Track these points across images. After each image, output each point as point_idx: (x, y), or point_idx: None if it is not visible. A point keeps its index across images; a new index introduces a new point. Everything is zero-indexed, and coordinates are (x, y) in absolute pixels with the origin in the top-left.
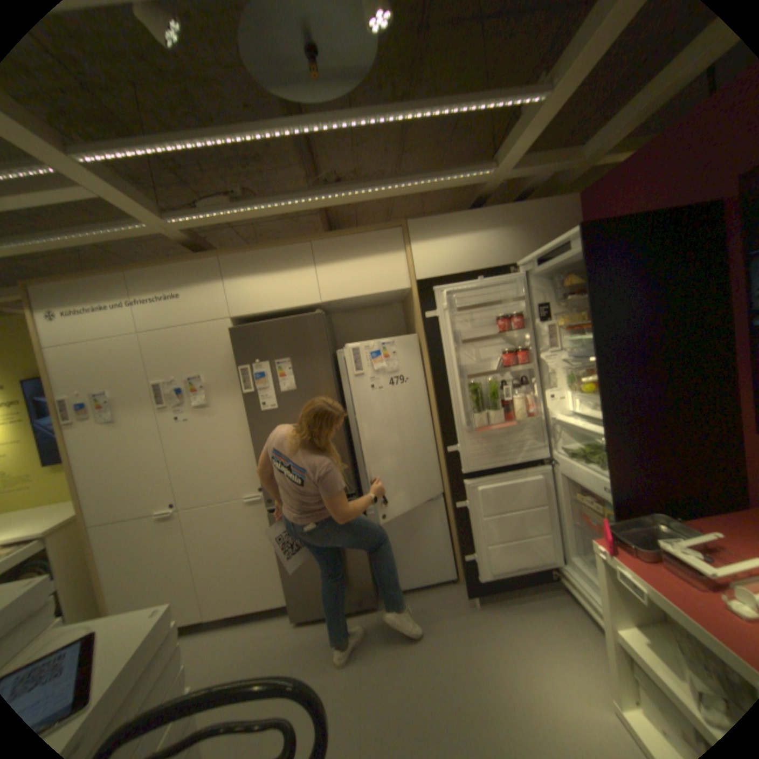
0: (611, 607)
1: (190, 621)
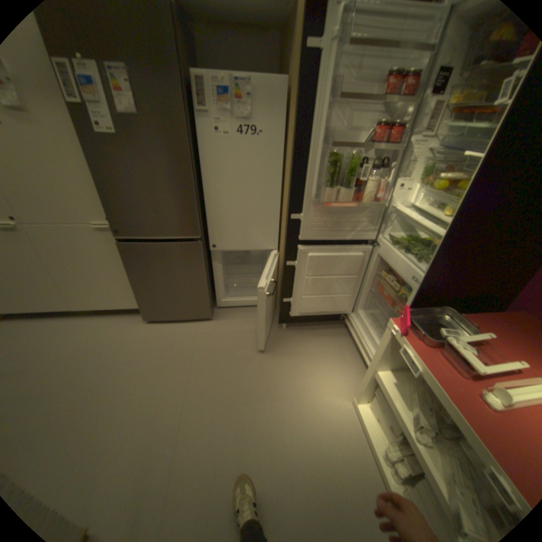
0: (382, 360)
1: (61, 310)
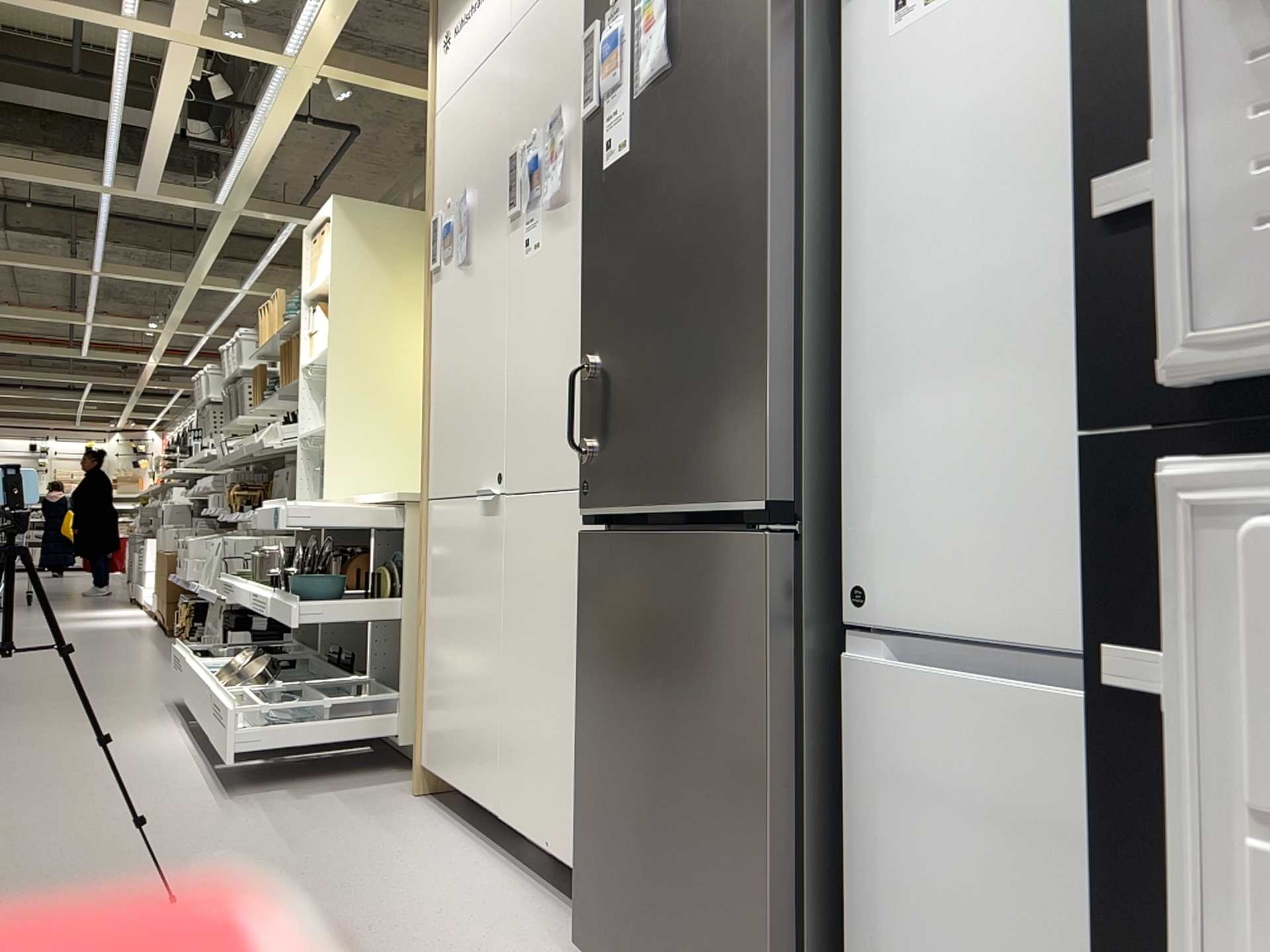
0: None
1: (487, 803)
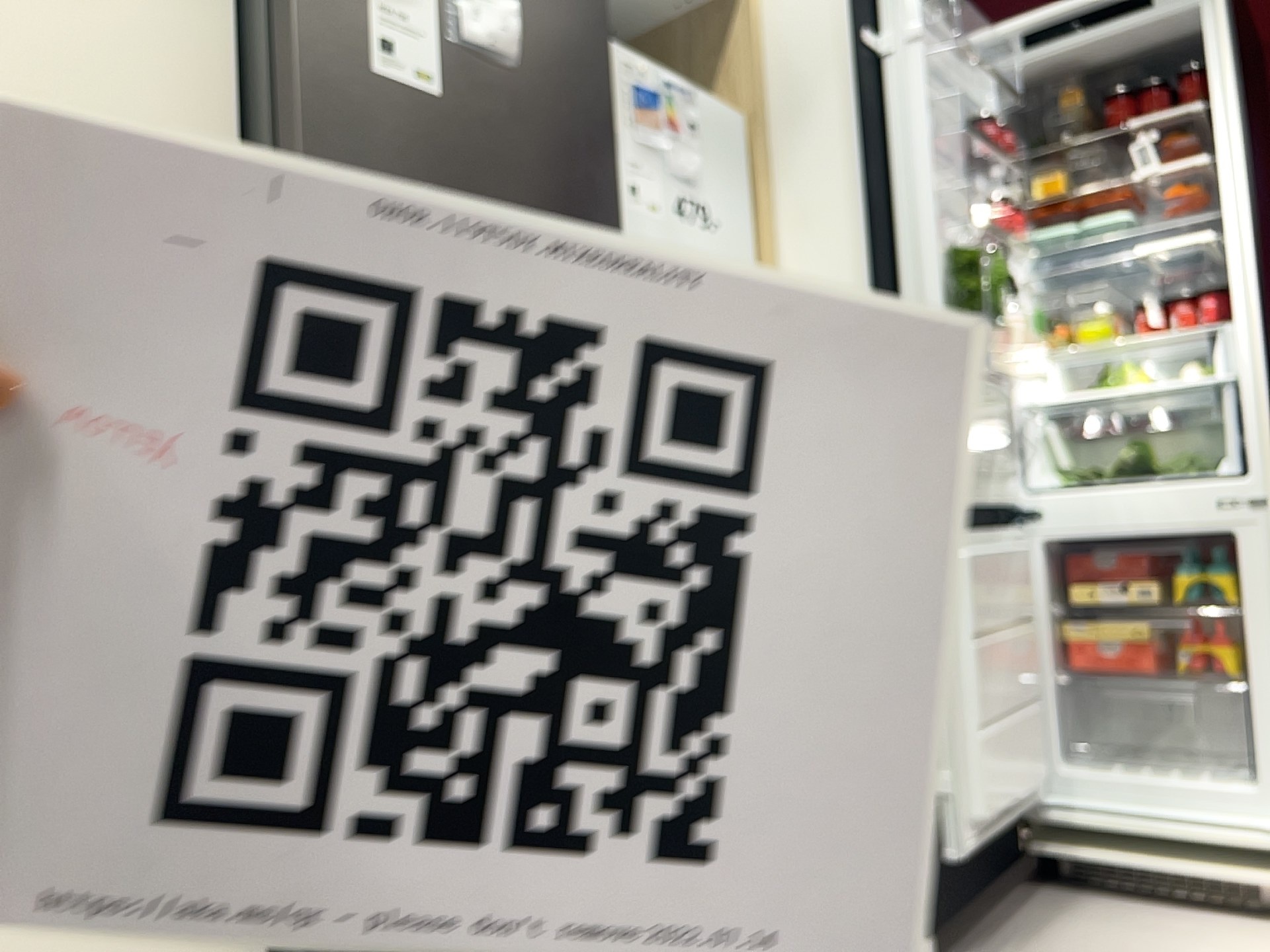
0: None
1: None
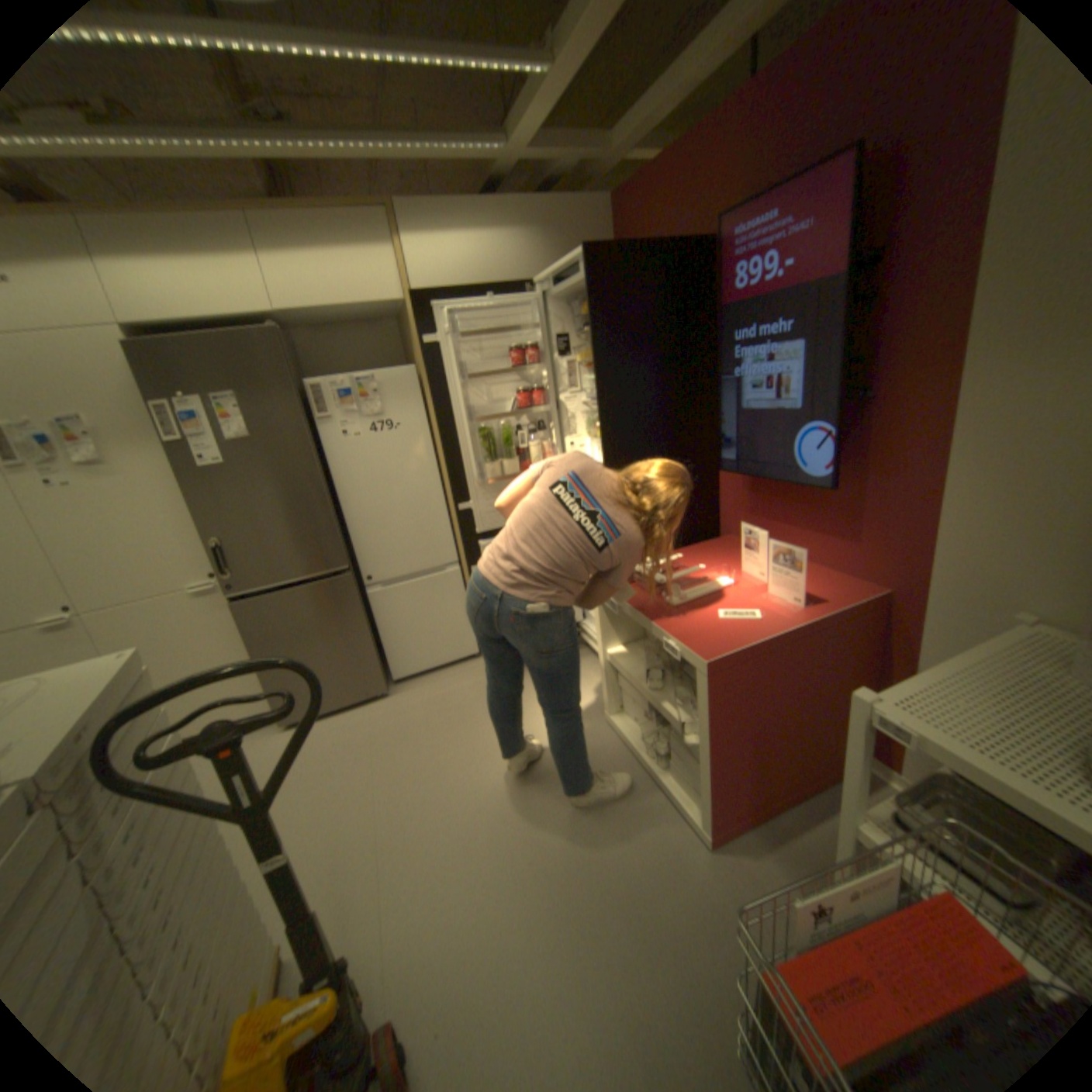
0: (600, 631)
1: None
